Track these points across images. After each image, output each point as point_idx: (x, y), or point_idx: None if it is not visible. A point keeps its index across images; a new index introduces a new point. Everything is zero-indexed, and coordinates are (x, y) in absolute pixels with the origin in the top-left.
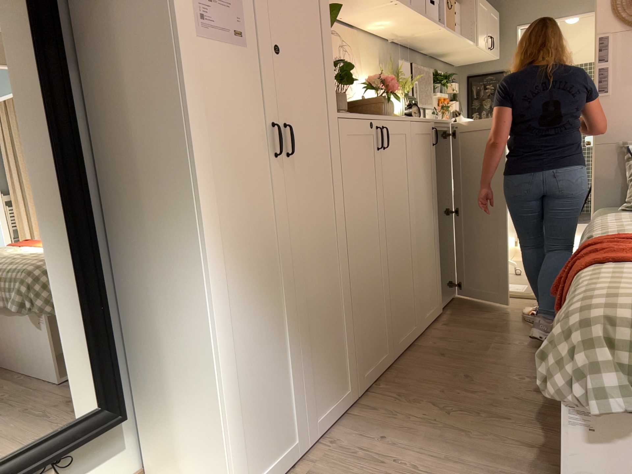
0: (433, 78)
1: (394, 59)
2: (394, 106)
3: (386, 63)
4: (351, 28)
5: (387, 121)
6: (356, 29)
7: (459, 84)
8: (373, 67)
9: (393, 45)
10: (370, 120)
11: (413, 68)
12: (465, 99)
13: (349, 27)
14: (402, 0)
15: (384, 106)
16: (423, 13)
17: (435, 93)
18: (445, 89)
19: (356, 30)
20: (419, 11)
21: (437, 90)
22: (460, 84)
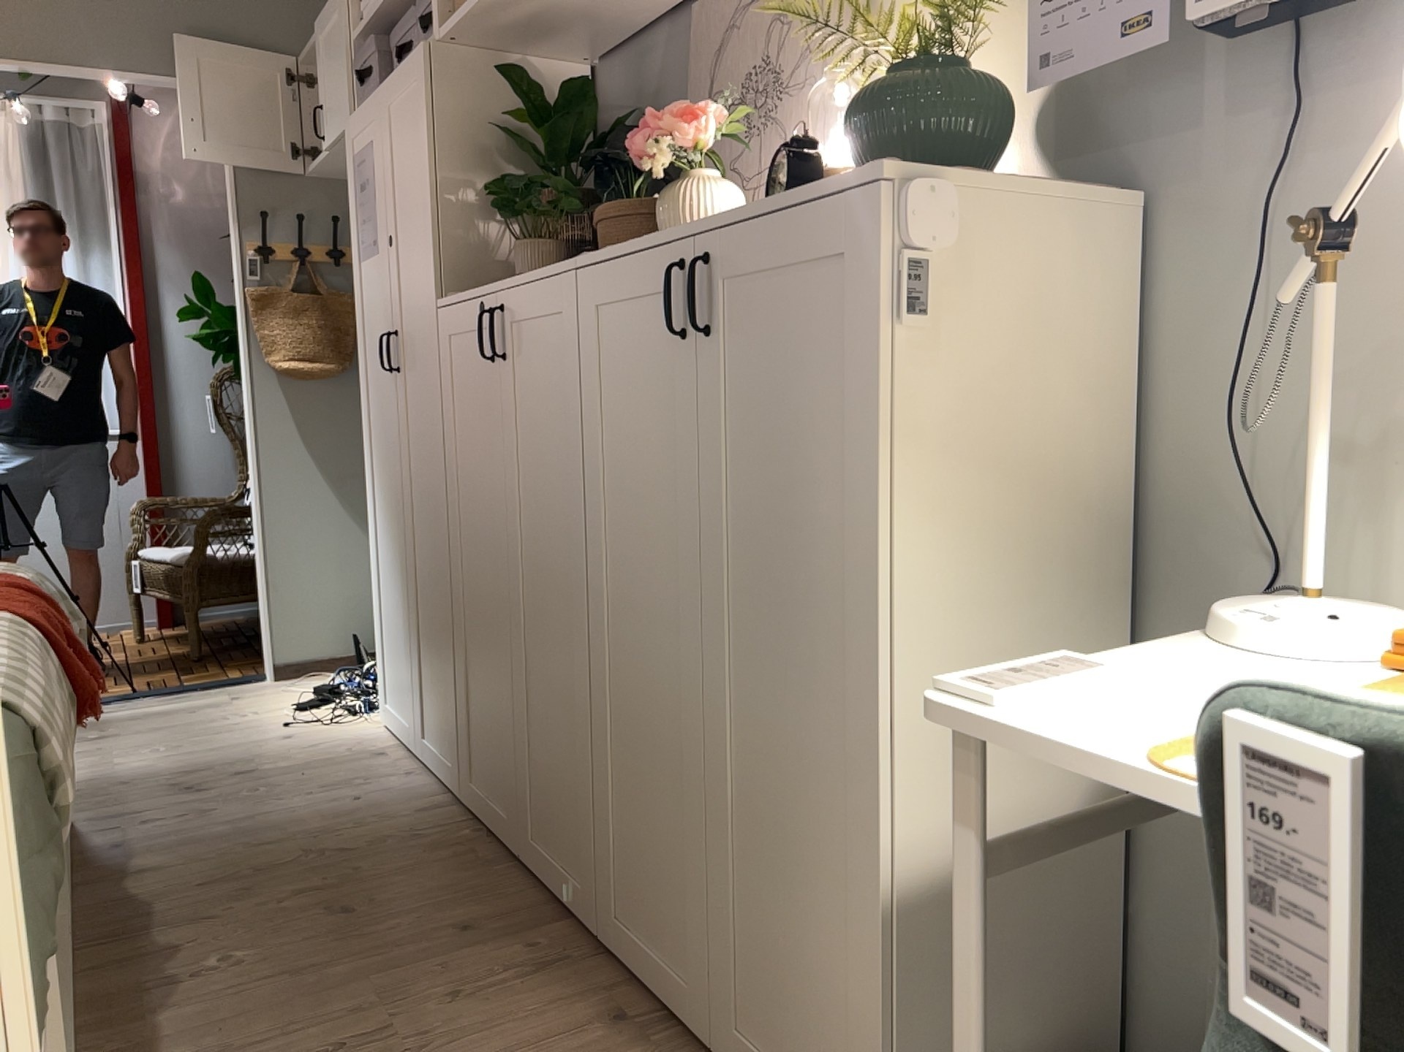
0: None
1: None
2: (680, 206)
3: None
4: None
5: (509, 292)
6: None
7: None
8: None
9: None
10: (478, 300)
11: None
12: None
13: None
14: None
15: (660, 215)
16: None
17: None
18: None
19: None
20: None
21: None
22: None
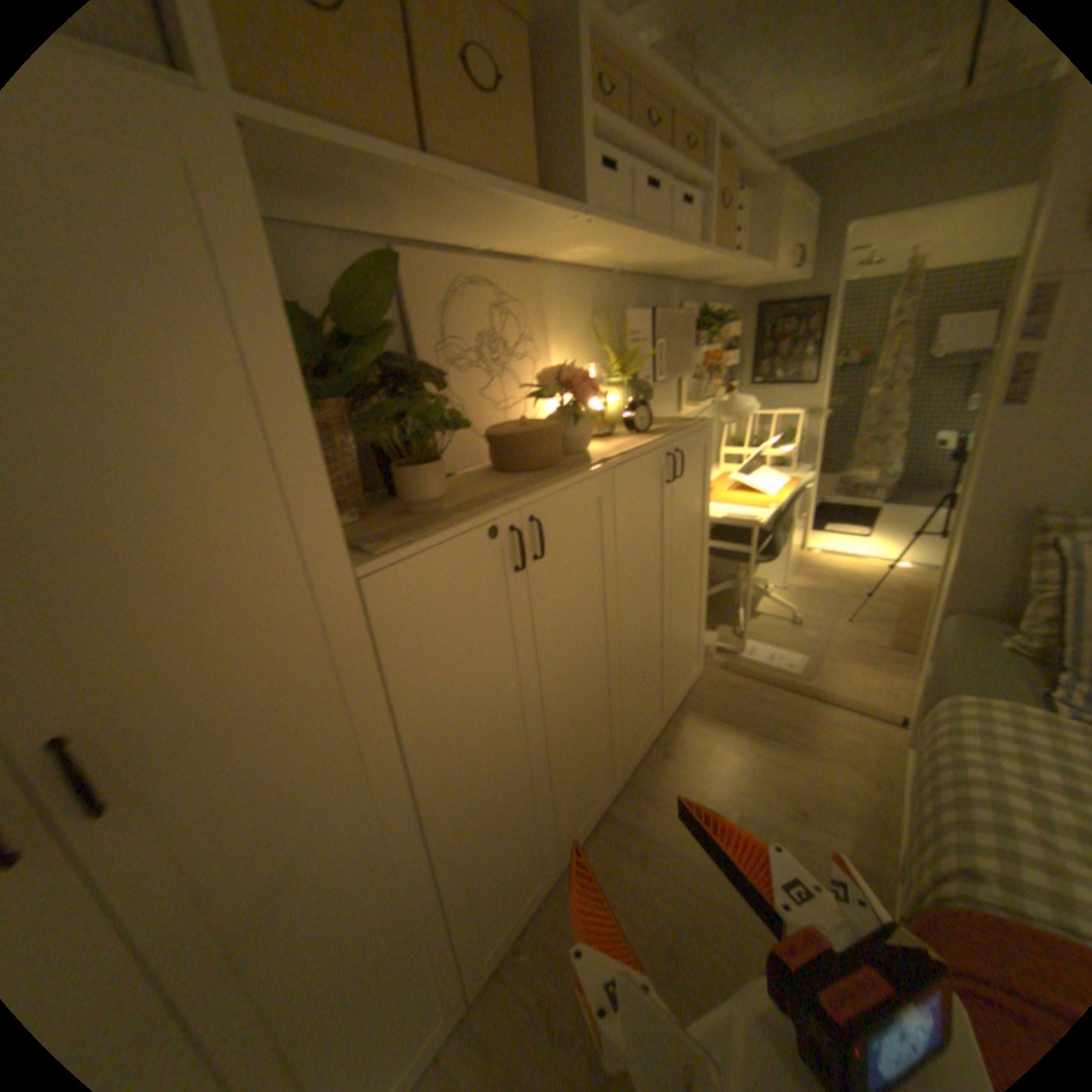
0: (698, 320)
1: (625, 301)
2: (591, 426)
3: (607, 313)
4: (525, 261)
5: (543, 500)
6: (534, 262)
7: (744, 316)
8: (578, 328)
9: (624, 277)
10: (489, 524)
11: (662, 309)
12: (751, 339)
13: (519, 261)
14: (608, 207)
15: (569, 430)
16: (662, 227)
17: (700, 343)
18: (718, 333)
19: (538, 264)
20: (649, 226)
21: (703, 339)
22: (746, 316)
